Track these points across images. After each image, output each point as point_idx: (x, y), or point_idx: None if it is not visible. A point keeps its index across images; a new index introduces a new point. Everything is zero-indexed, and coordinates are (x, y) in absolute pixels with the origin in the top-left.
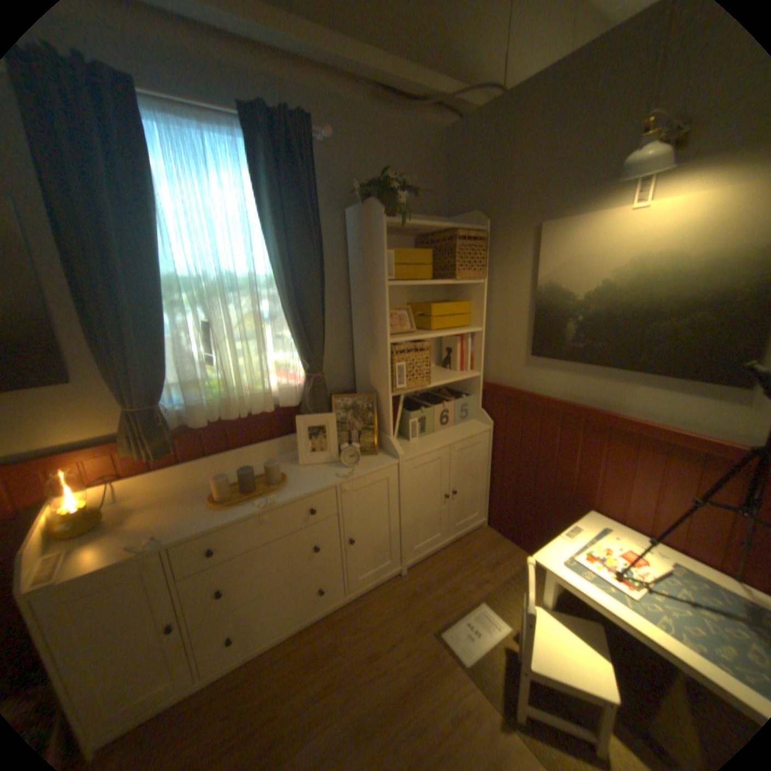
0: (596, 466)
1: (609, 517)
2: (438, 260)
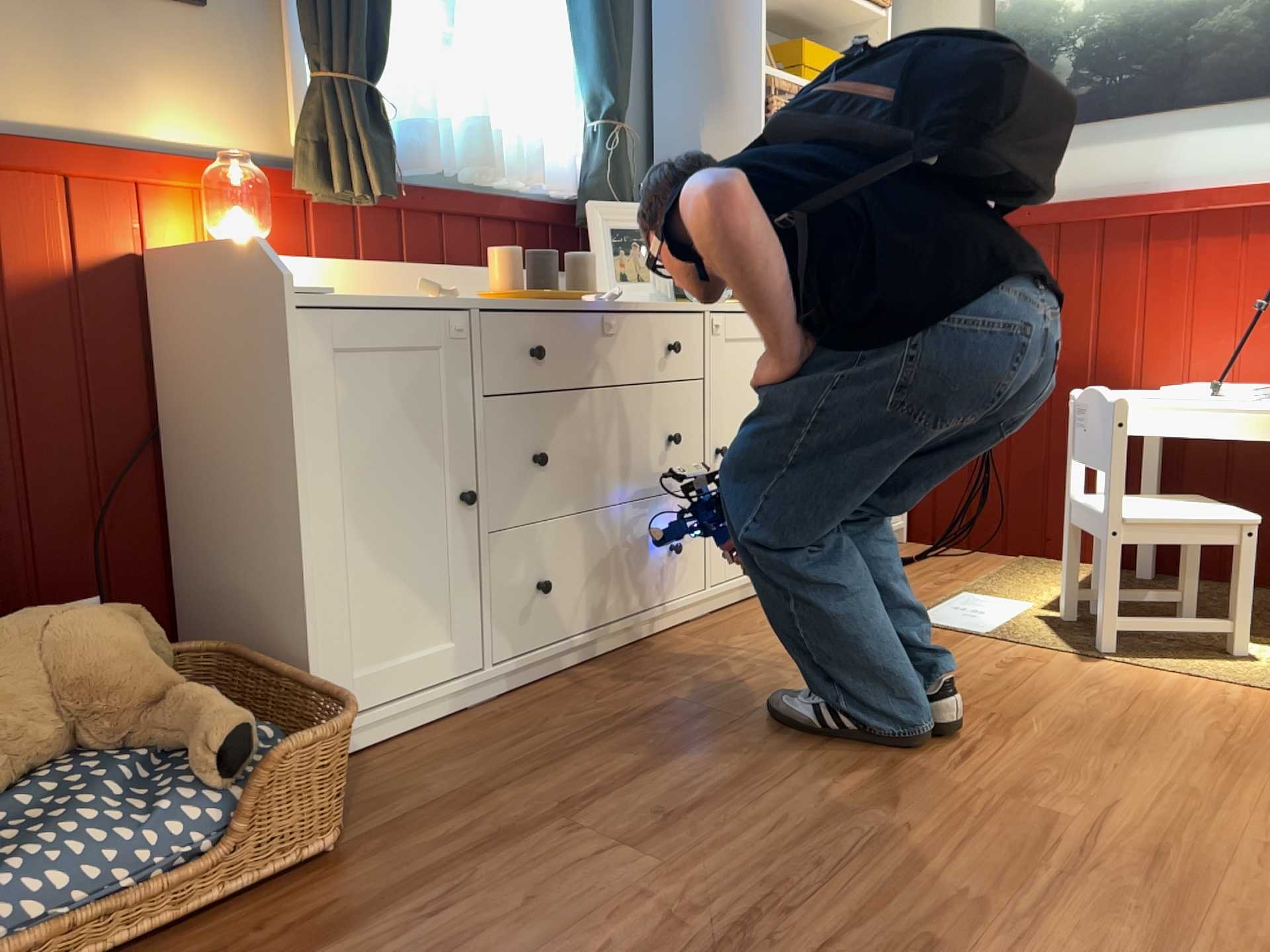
0: (1125, 302)
1: (1155, 389)
2: None
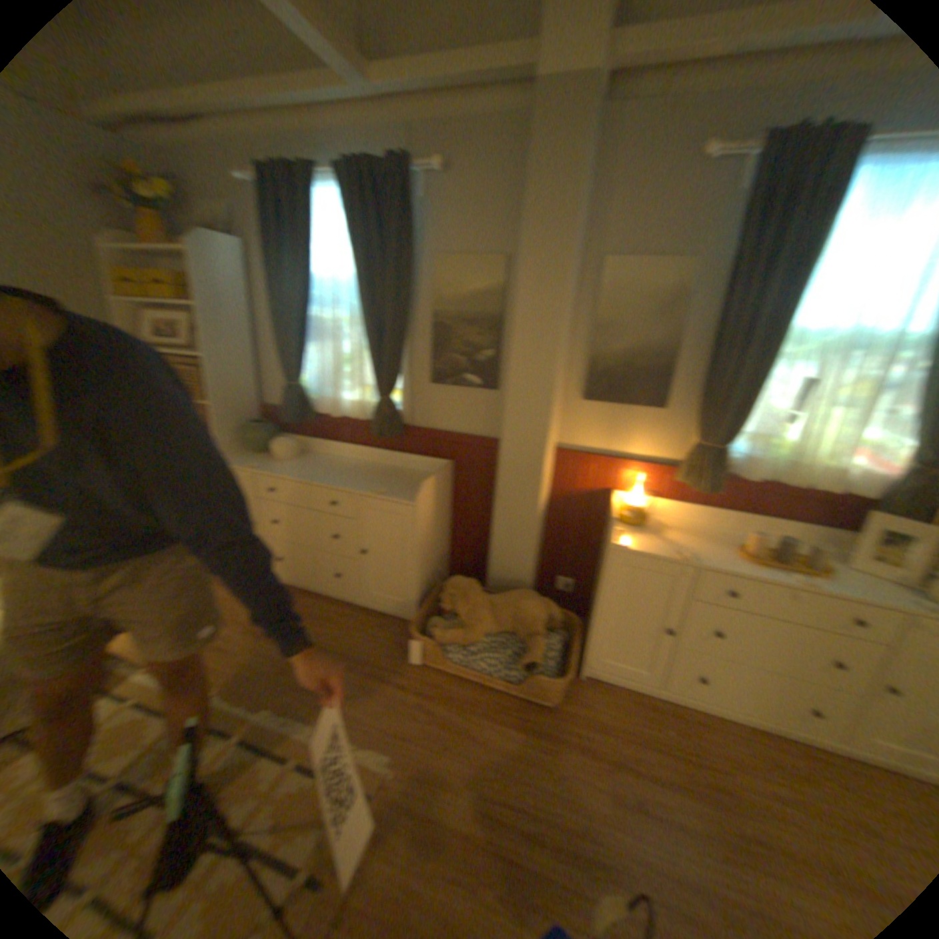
0: None
1: None
2: None
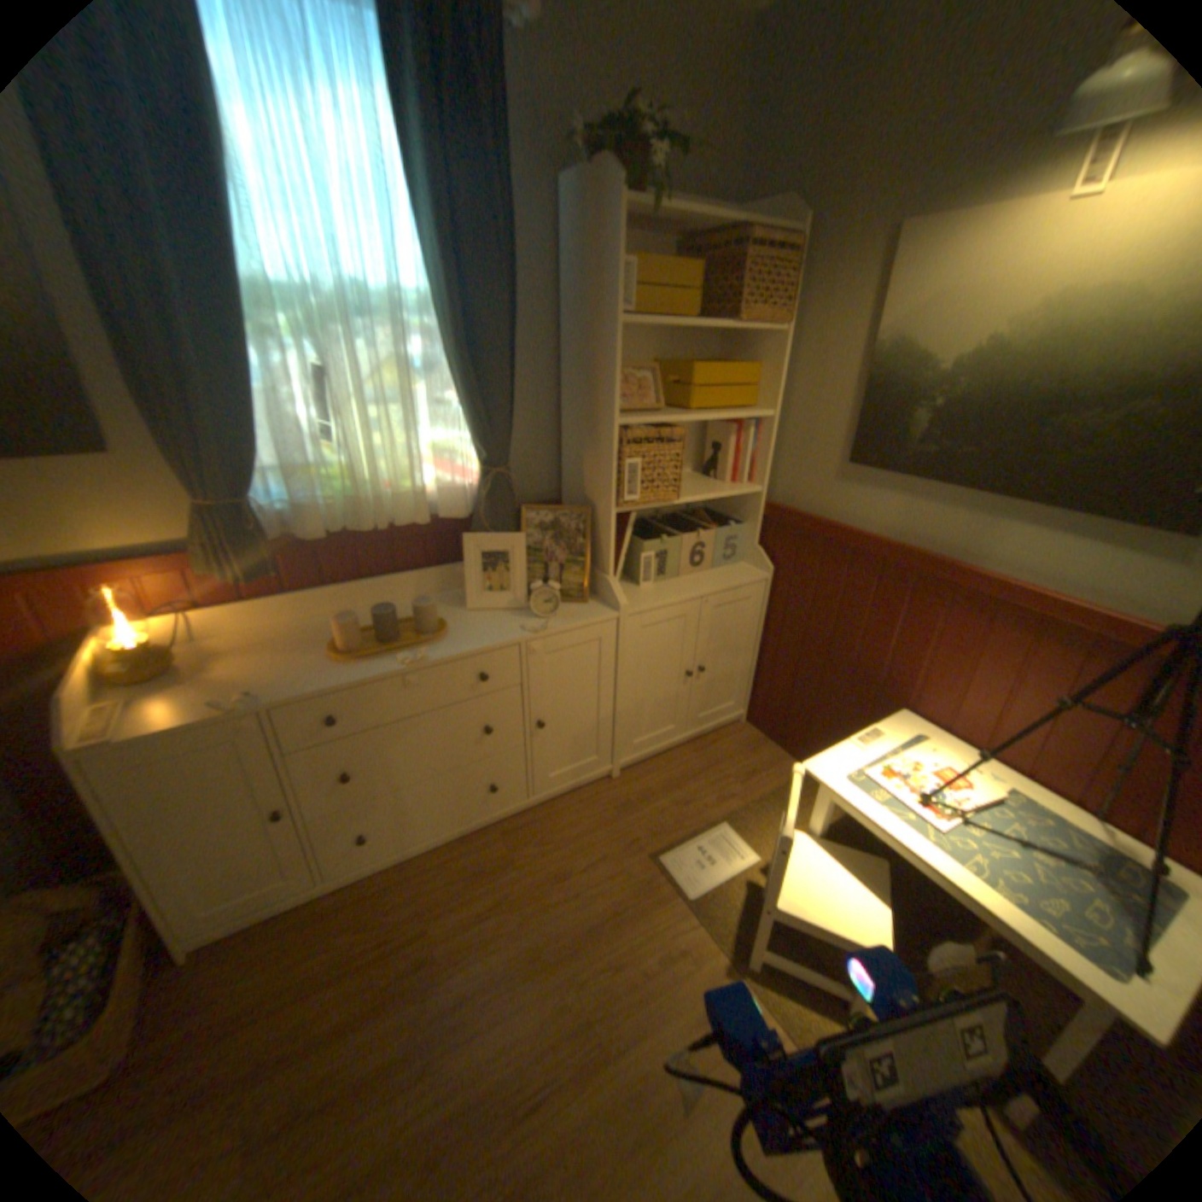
0: (923, 645)
1: (928, 720)
2: (713, 285)
